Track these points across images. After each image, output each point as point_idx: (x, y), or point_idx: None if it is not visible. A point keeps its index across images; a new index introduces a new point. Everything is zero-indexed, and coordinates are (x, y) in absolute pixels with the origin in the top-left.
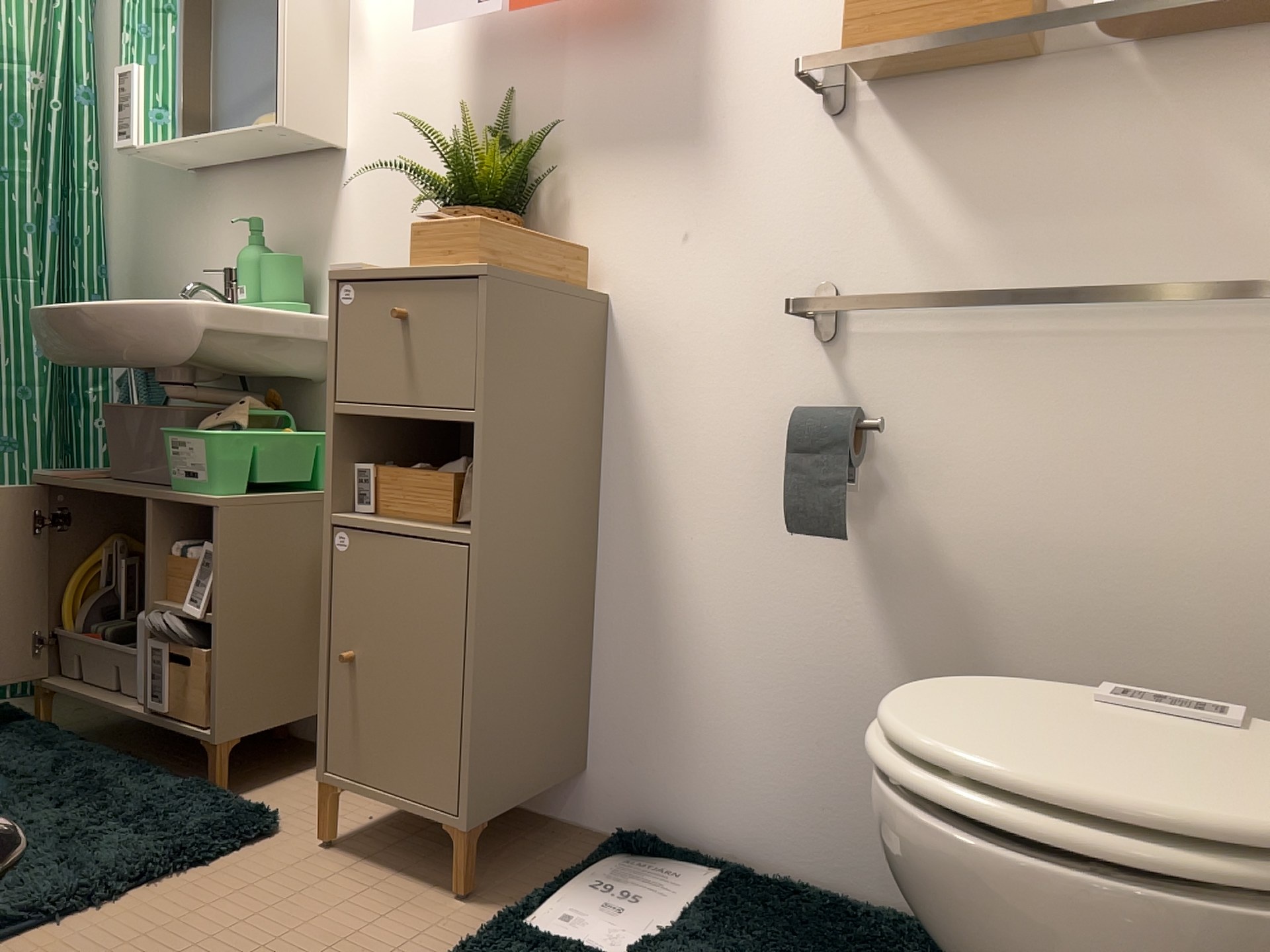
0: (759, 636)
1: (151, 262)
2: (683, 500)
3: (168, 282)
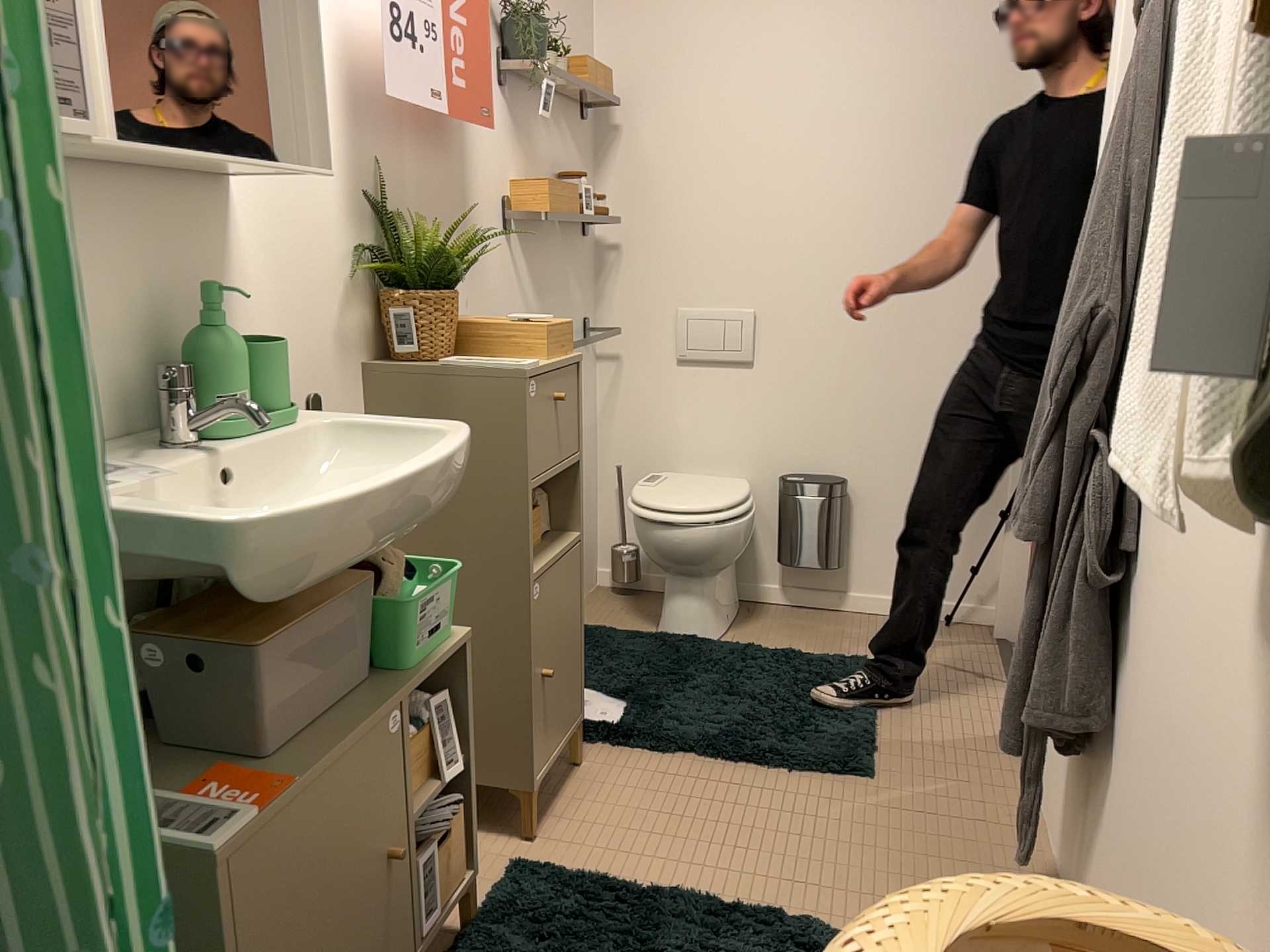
0: None
1: None
2: None
3: None
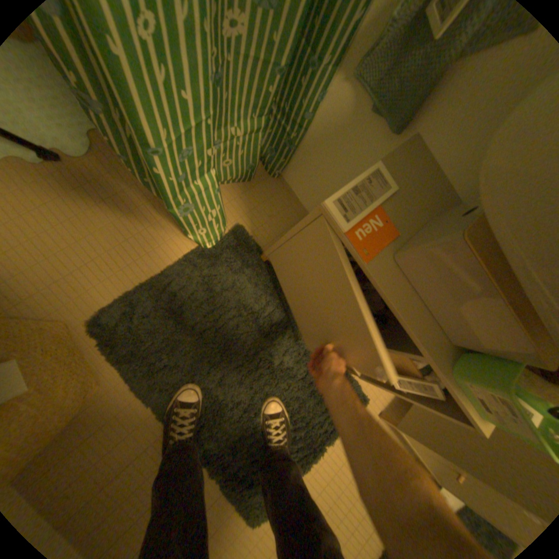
0: None
1: None
2: None
3: None
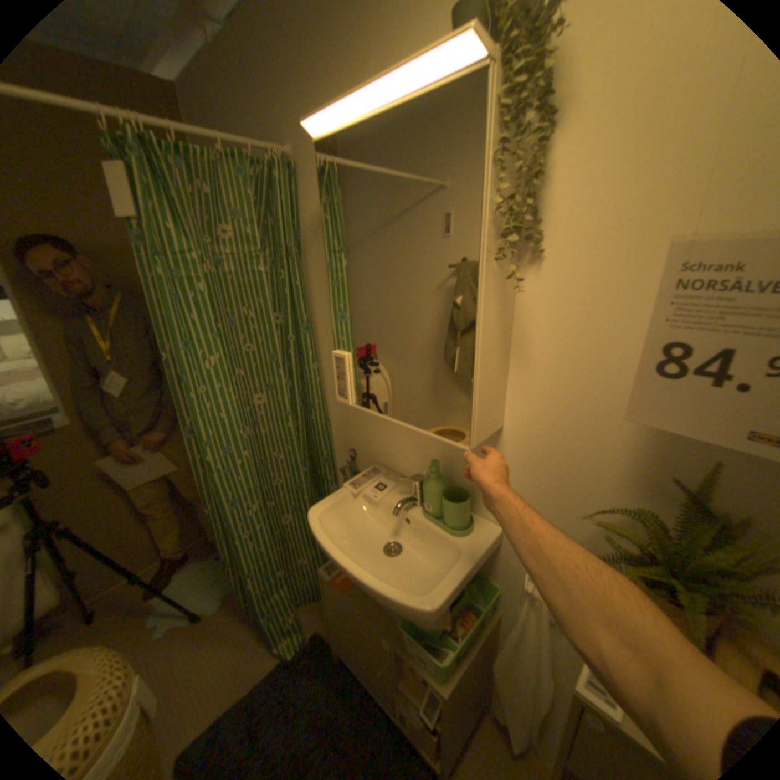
0: None
1: (352, 422)
2: None
3: (363, 437)
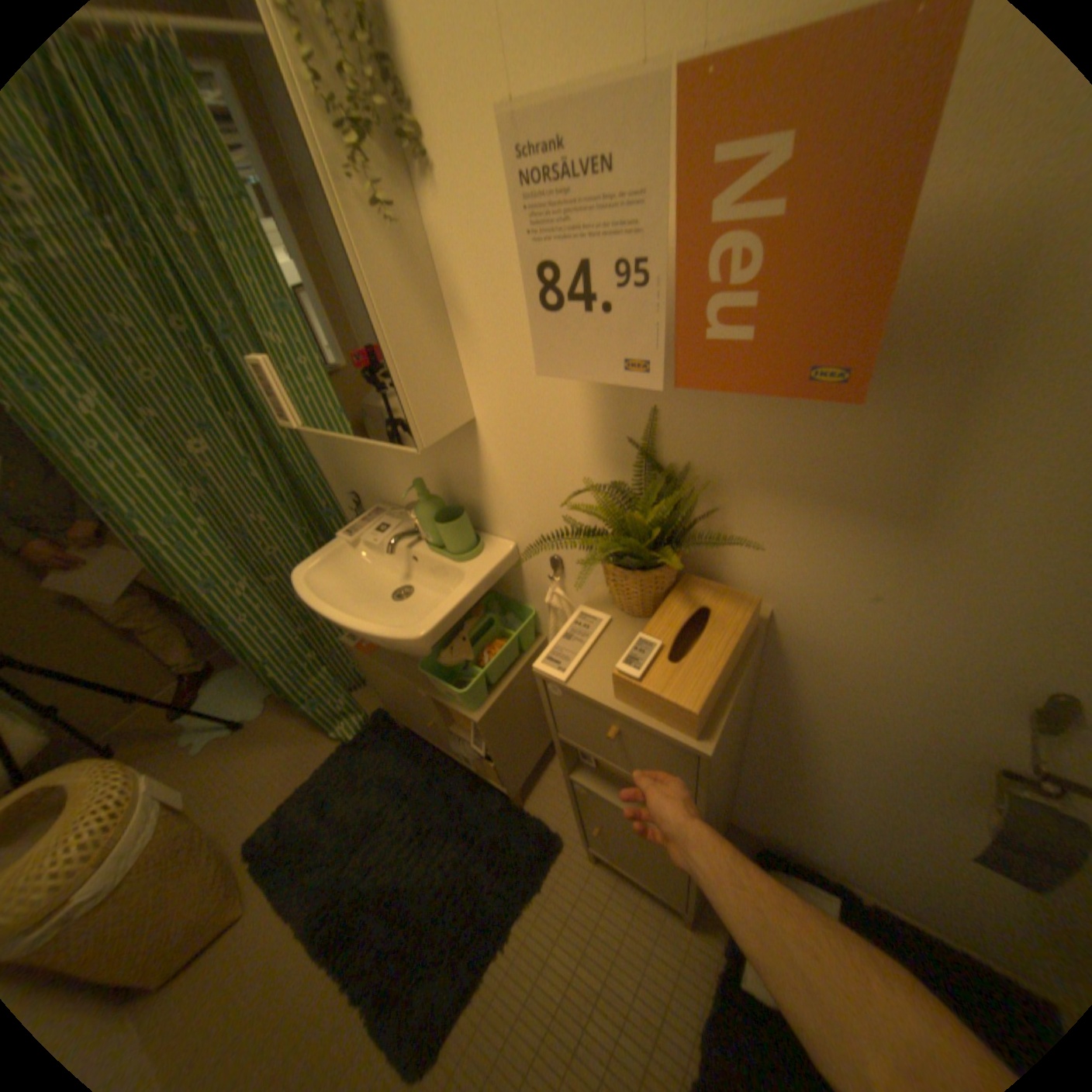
0: (893, 825)
1: (339, 457)
2: (835, 745)
3: (357, 474)
